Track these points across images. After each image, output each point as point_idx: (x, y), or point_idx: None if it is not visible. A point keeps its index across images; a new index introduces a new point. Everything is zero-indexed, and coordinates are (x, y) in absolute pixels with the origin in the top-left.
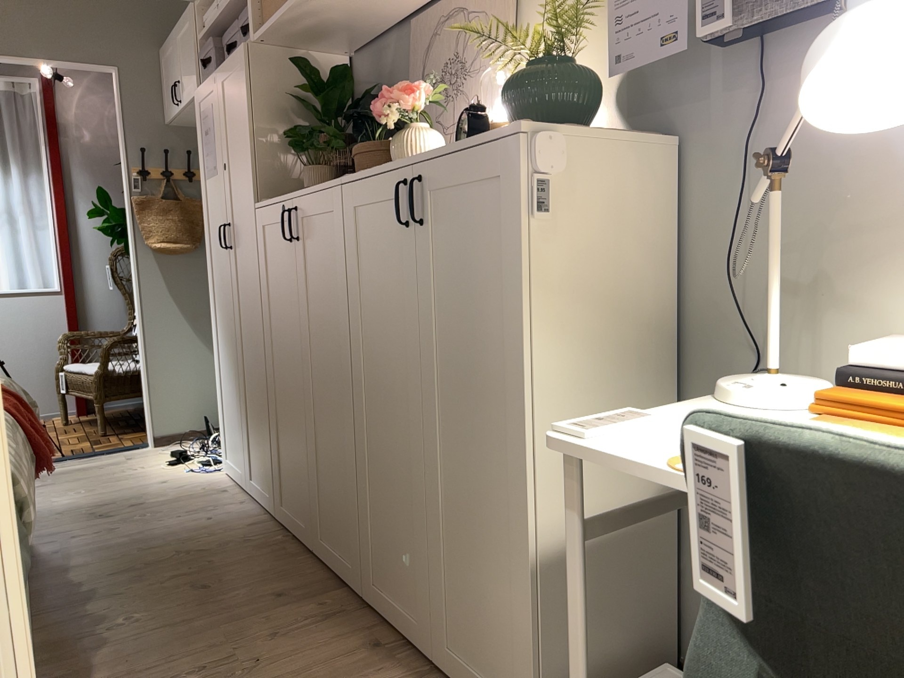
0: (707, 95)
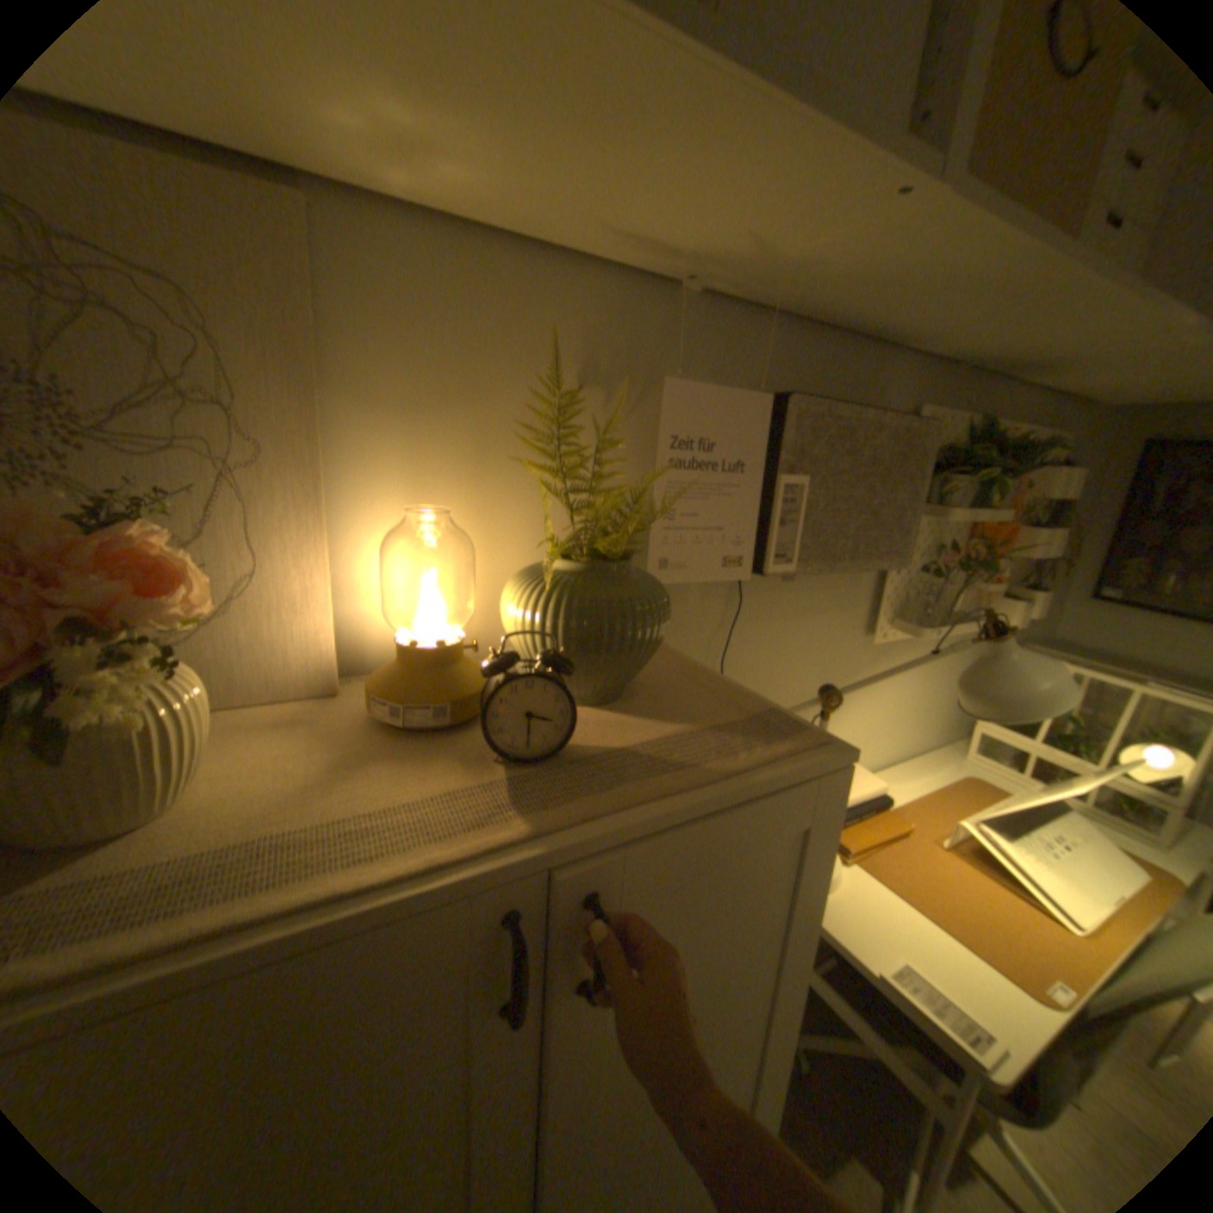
0: (680, 592)
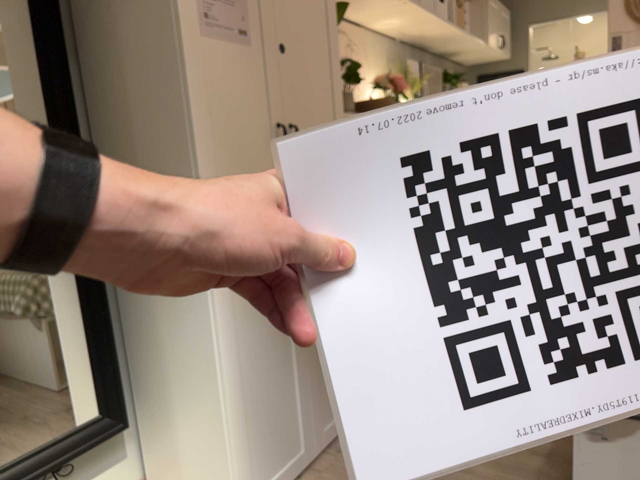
0: None
